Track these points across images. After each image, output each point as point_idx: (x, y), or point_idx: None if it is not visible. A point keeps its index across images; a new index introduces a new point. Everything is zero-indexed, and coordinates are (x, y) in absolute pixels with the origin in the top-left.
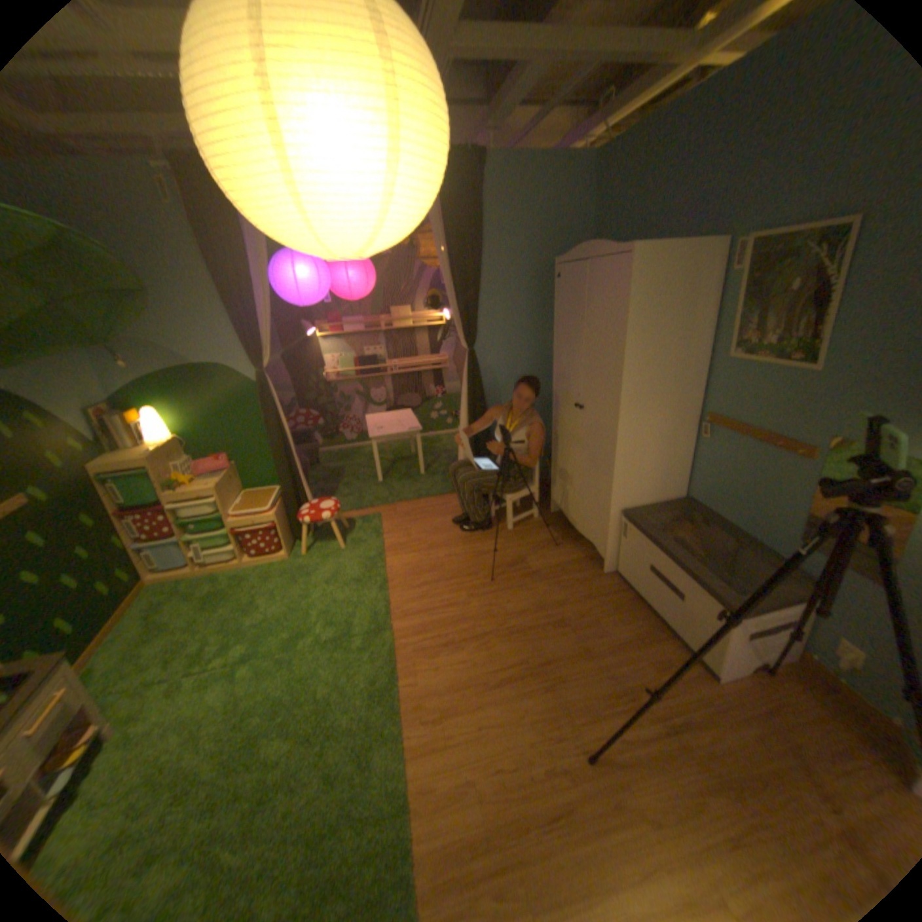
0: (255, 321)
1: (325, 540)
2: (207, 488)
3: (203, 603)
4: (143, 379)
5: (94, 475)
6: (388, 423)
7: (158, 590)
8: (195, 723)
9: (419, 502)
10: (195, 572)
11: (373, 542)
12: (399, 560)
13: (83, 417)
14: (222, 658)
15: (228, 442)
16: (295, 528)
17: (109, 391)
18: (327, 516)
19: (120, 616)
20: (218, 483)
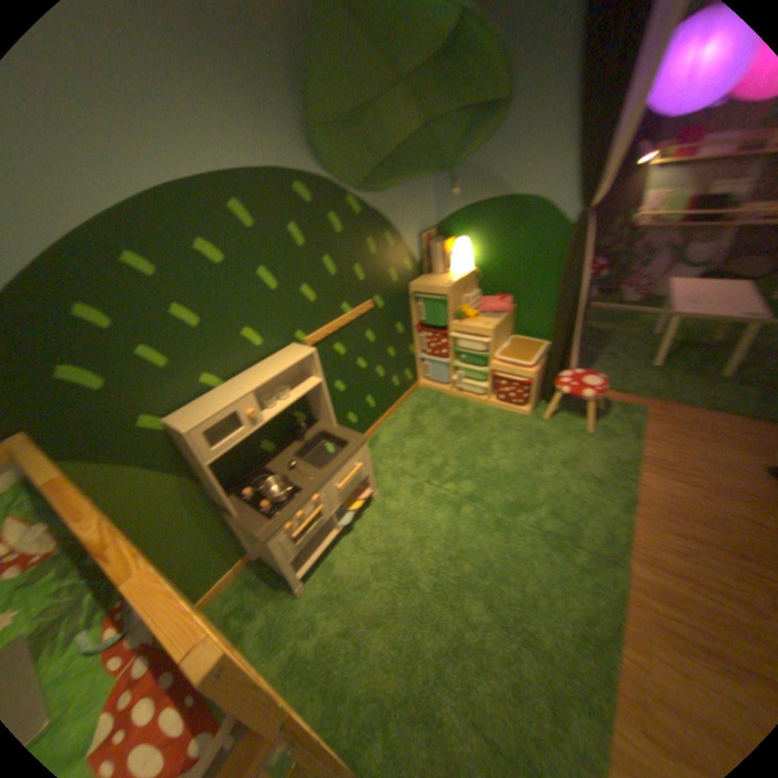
0: (613, 139)
1: (573, 413)
2: (488, 328)
3: (453, 422)
4: (469, 208)
5: (413, 292)
6: (711, 296)
7: (427, 394)
8: (426, 531)
9: (712, 415)
10: (454, 391)
11: (631, 443)
12: (662, 483)
13: (419, 240)
14: (457, 485)
15: (518, 284)
16: (548, 389)
17: (441, 217)
18: (591, 394)
19: (401, 403)
20: (498, 325)
